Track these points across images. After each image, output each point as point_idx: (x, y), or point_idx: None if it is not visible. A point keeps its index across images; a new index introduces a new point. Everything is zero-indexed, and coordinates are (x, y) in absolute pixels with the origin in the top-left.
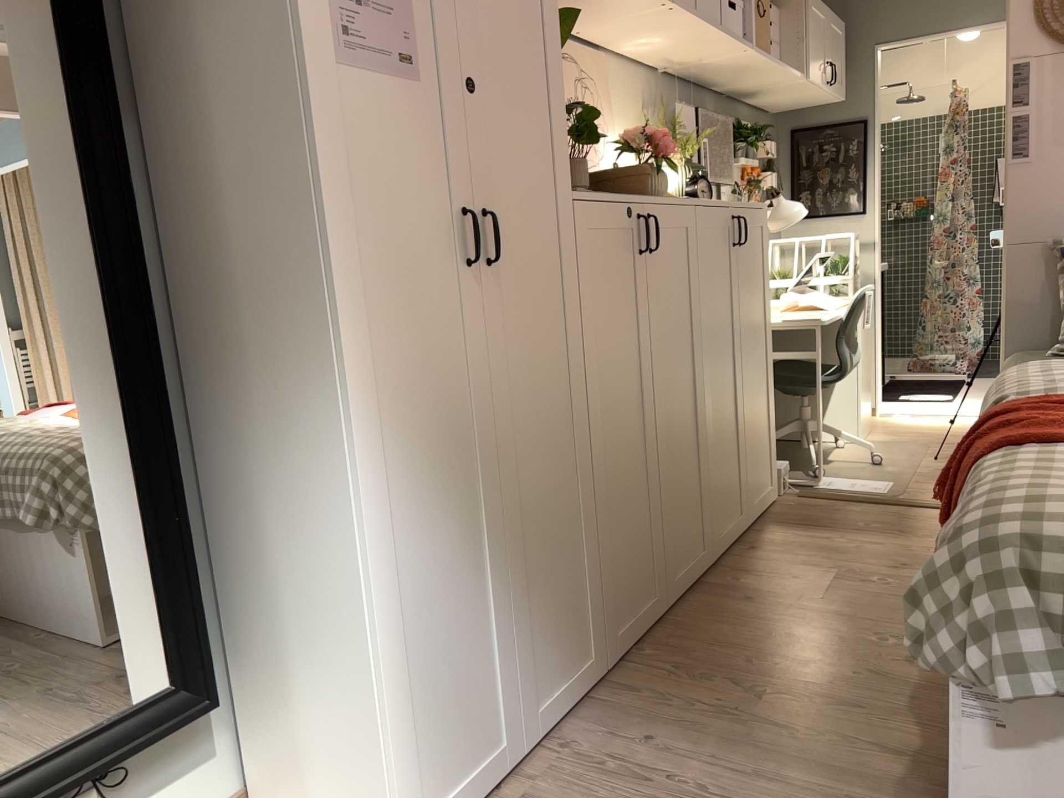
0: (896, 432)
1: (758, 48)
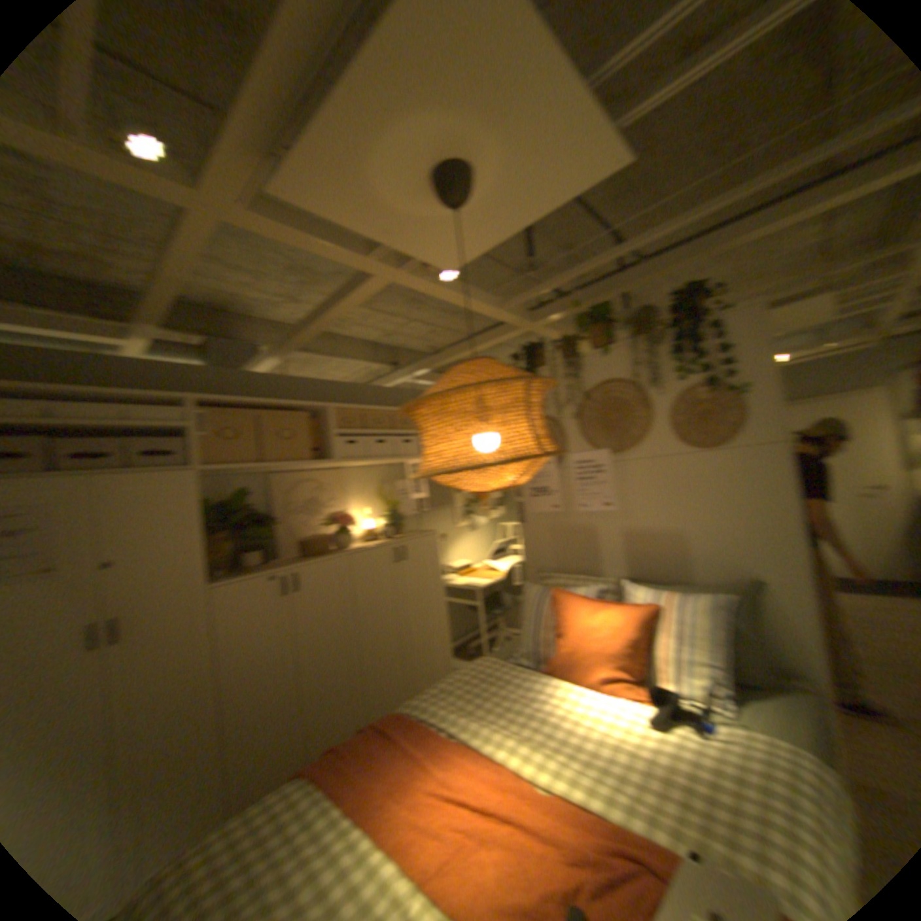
0: None
1: None
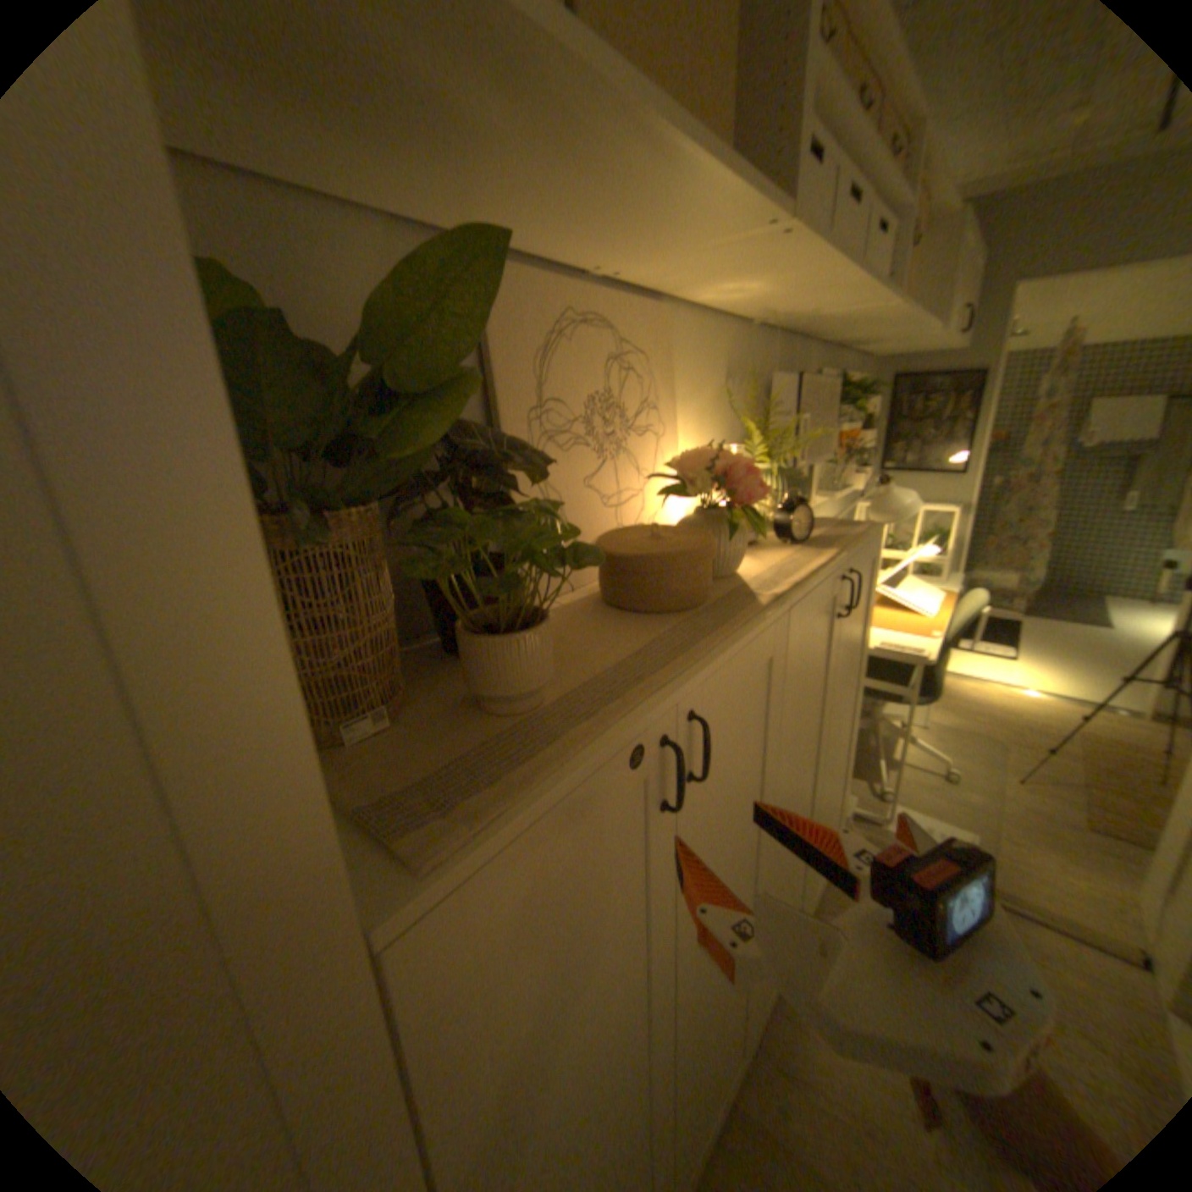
0: (969, 718)
1: (909, 295)
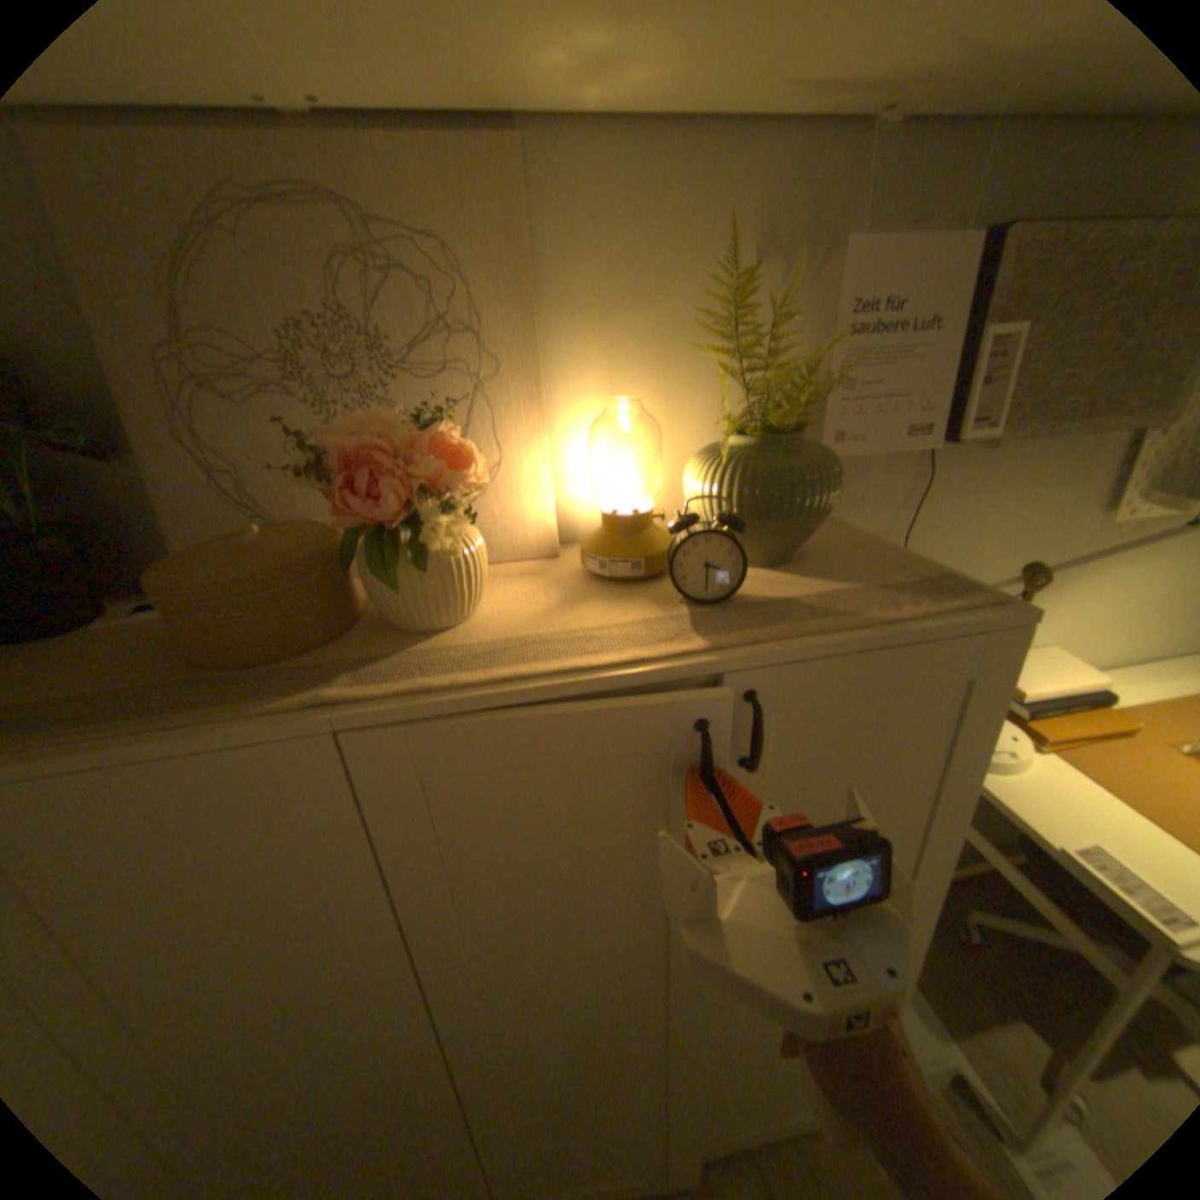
0: None
1: None
